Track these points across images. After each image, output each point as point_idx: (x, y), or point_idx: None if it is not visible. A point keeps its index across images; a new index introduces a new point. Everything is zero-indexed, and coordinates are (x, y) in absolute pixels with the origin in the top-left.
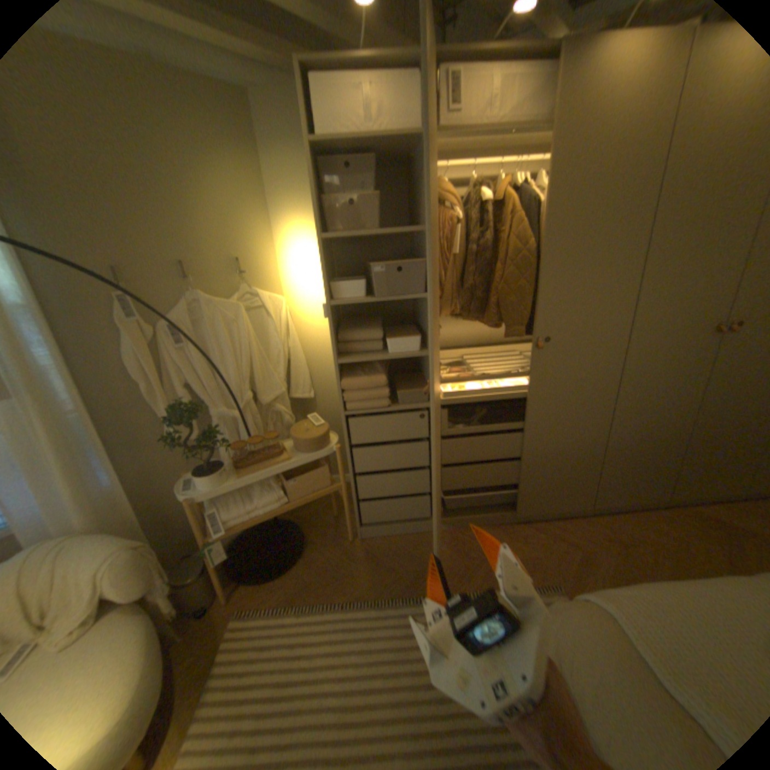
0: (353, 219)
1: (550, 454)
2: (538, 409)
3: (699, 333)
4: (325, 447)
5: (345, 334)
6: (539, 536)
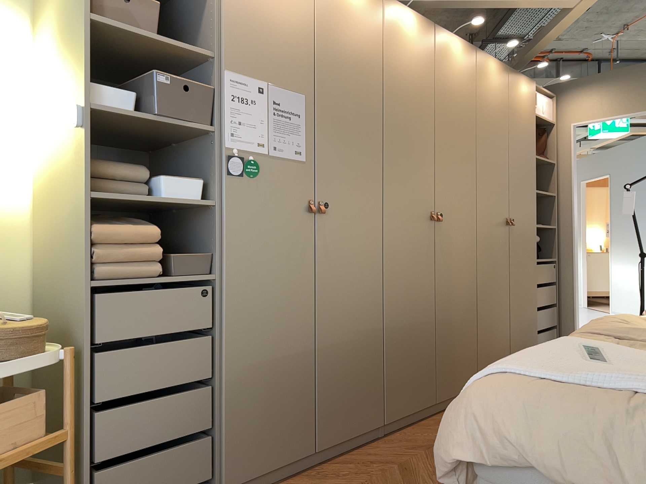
0: (129, 18)
1: (342, 347)
2: (327, 286)
3: (425, 218)
4: (41, 353)
5: (96, 163)
6: (348, 466)
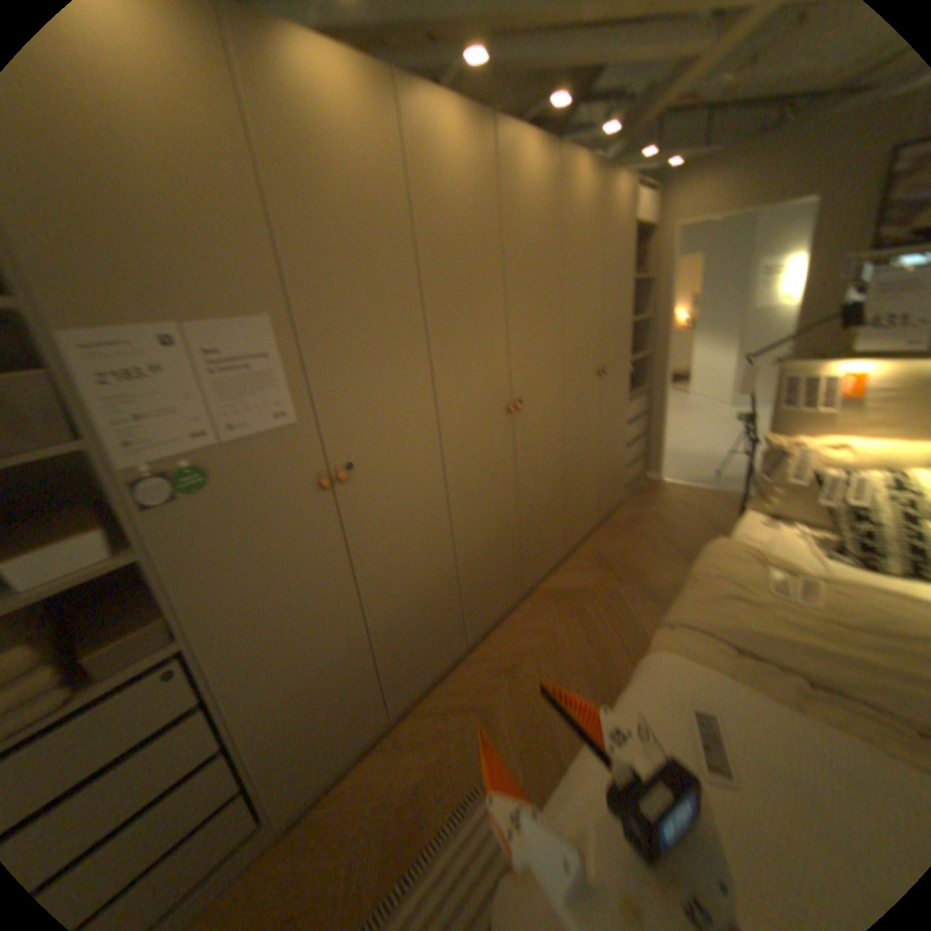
0: None
1: (404, 613)
2: (370, 564)
3: (497, 419)
4: None
5: None
6: (426, 725)
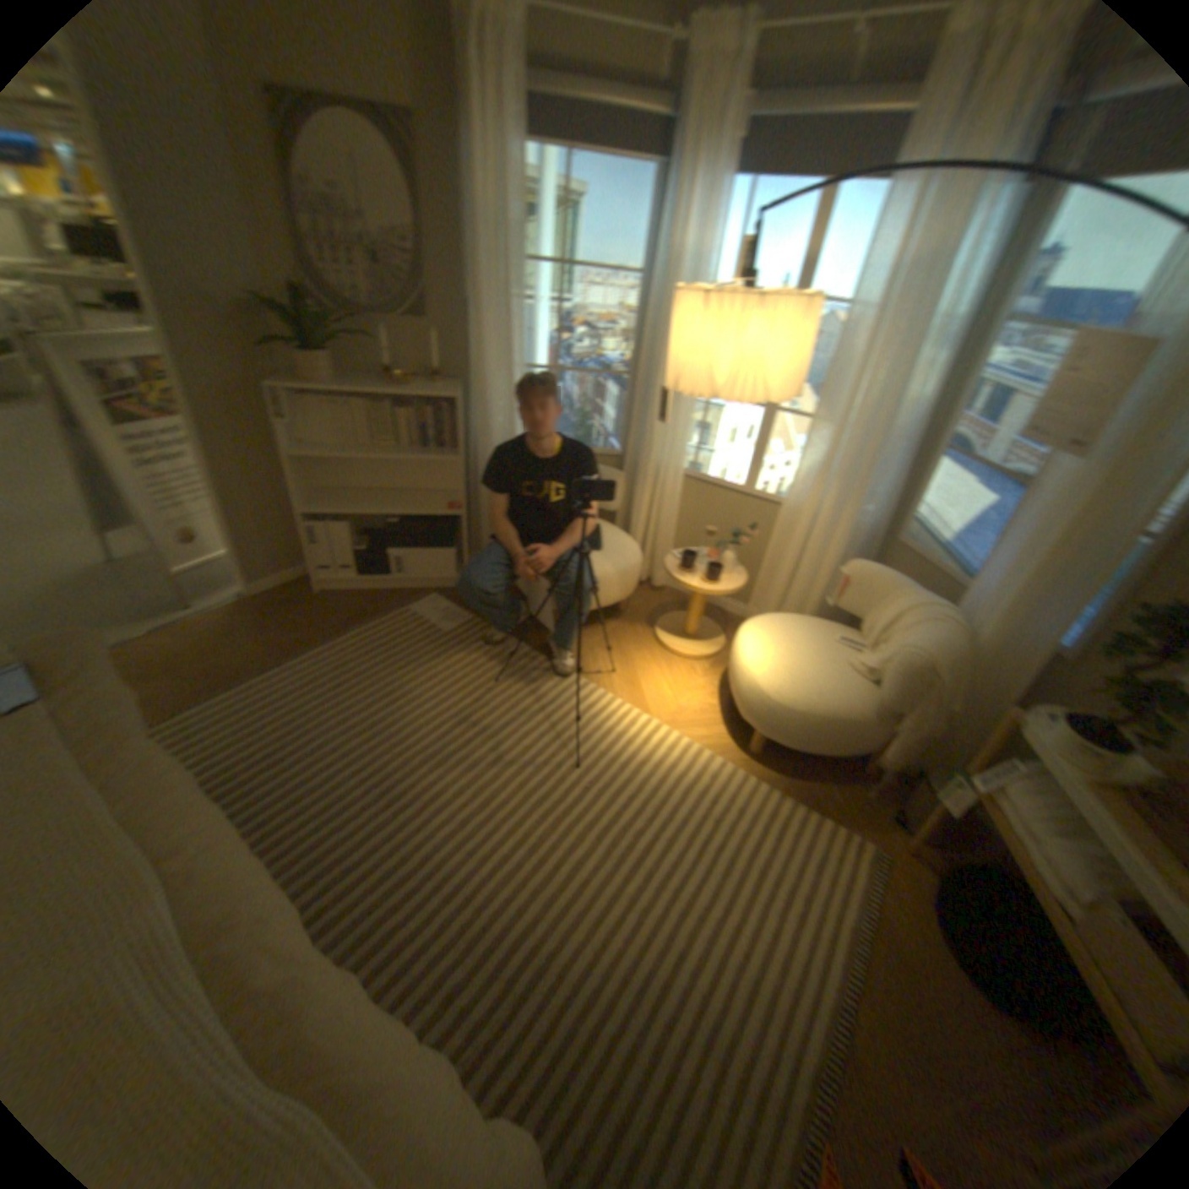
0: None
1: None
2: None
3: None
4: None
5: None
6: None
